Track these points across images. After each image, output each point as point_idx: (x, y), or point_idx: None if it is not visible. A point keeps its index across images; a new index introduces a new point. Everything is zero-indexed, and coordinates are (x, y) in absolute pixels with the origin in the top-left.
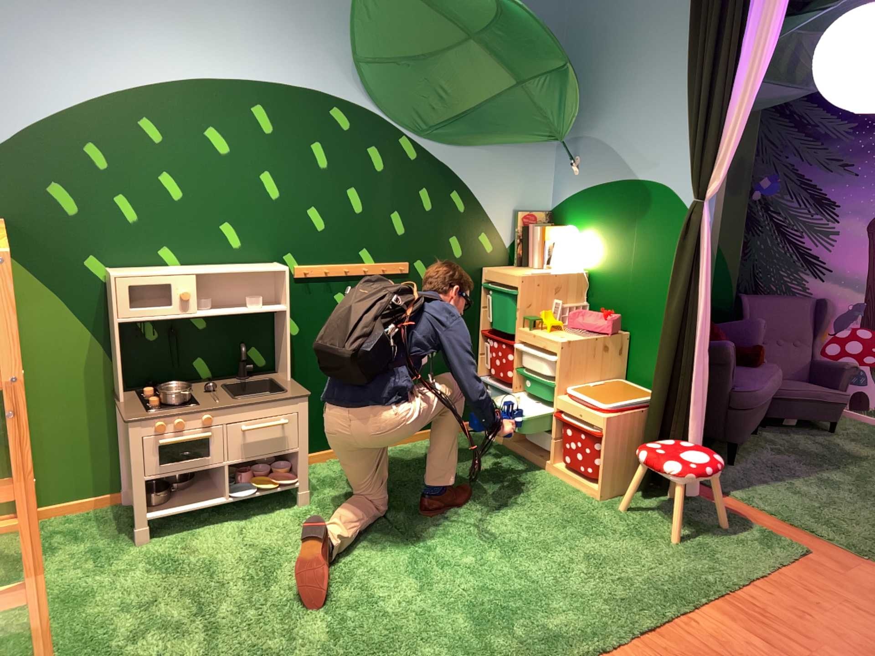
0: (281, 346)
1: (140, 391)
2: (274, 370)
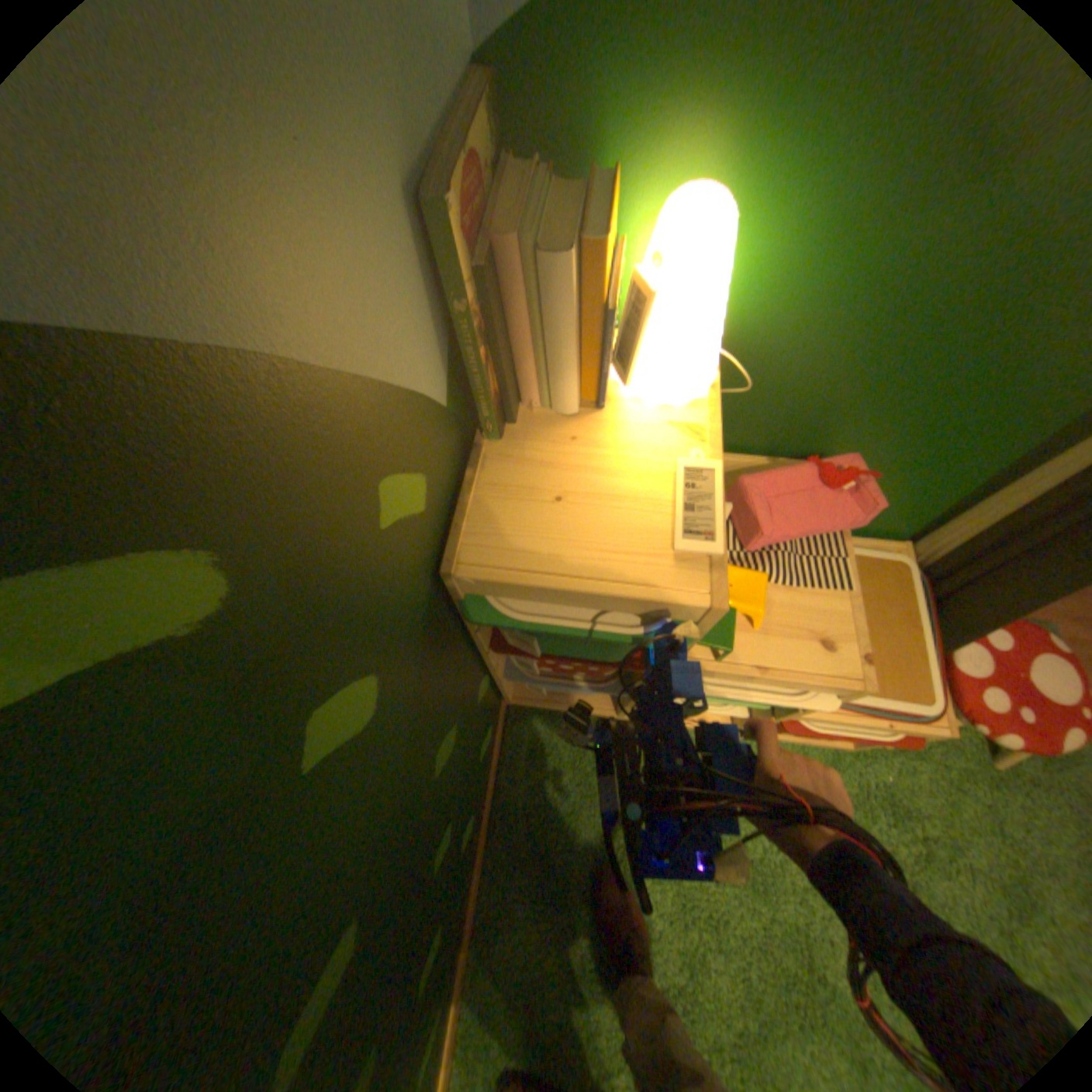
0: None
1: None
2: None
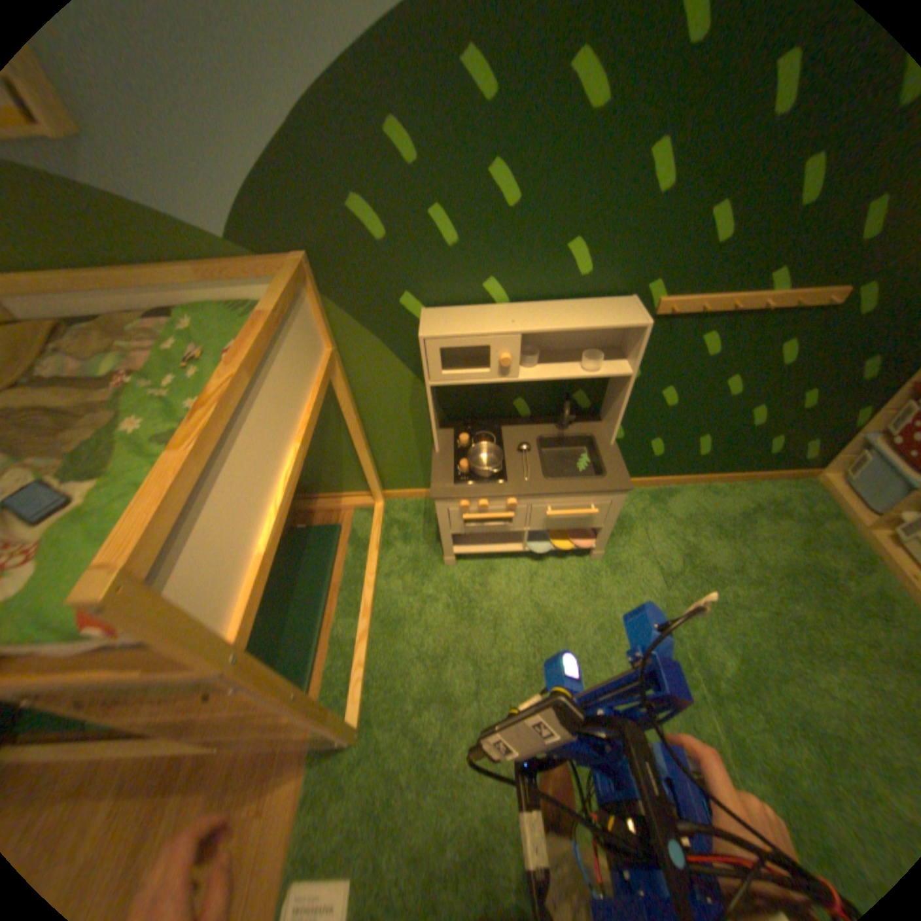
0: (610, 398)
1: (452, 433)
2: (595, 414)
